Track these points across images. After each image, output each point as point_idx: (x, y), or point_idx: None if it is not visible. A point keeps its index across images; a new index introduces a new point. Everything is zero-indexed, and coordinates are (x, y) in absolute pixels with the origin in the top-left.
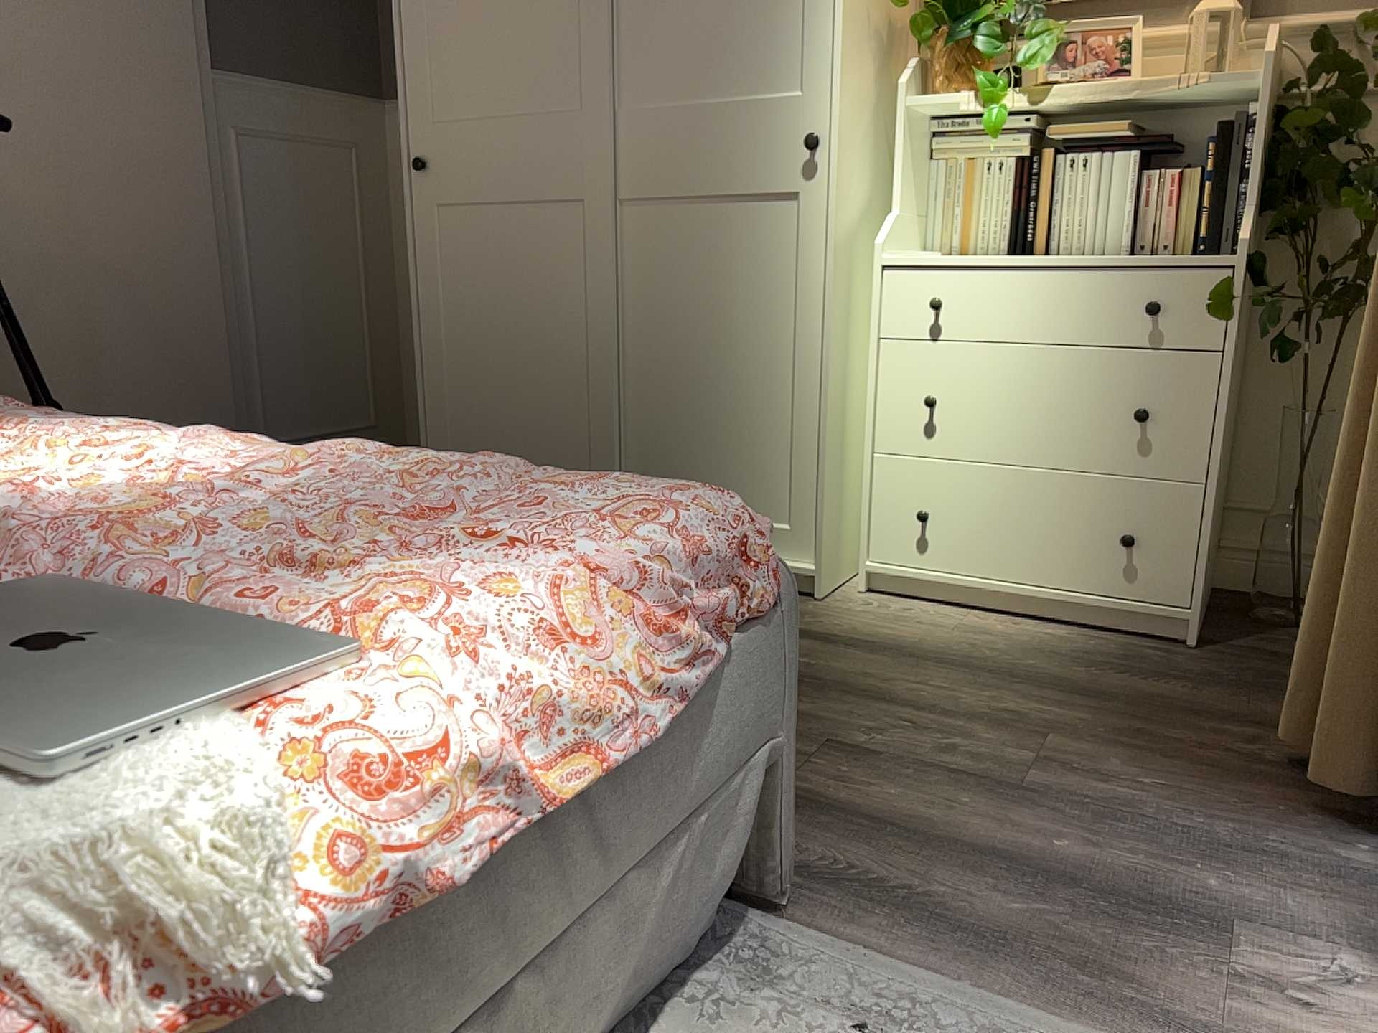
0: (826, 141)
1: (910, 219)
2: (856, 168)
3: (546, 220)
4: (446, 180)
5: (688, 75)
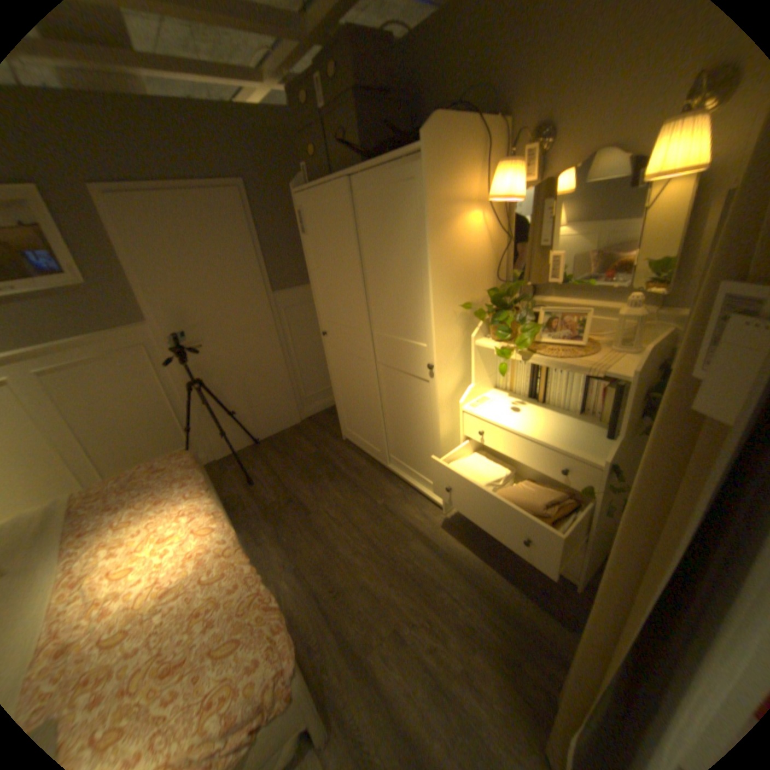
0: (435, 367)
1: (484, 382)
2: (452, 373)
3: (357, 363)
4: (331, 341)
5: (391, 328)
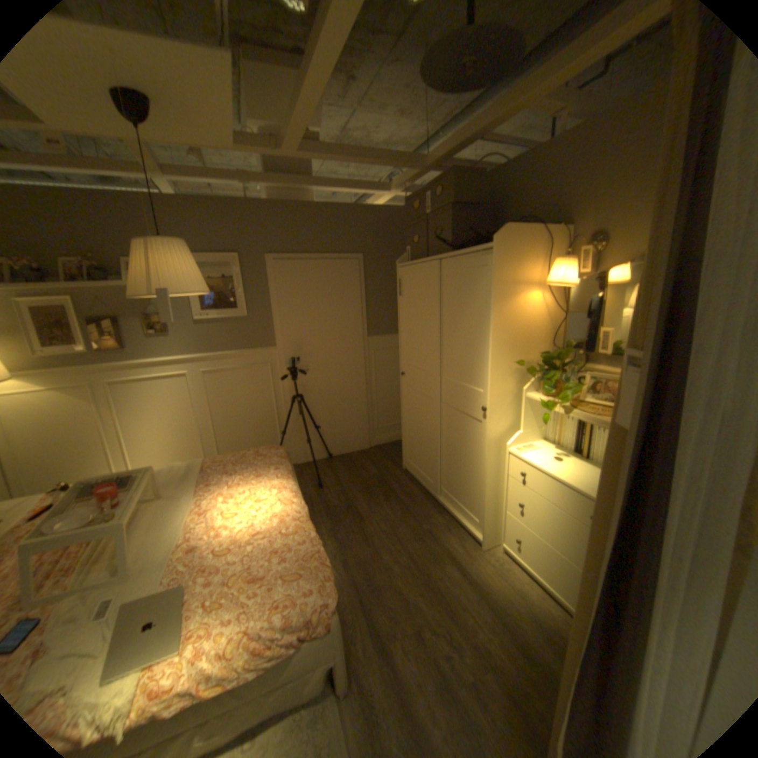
0: (489, 410)
1: (533, 432)
2: (503, 418)
3: (426, 401)
4: (407, 381)
5: (457, 374)
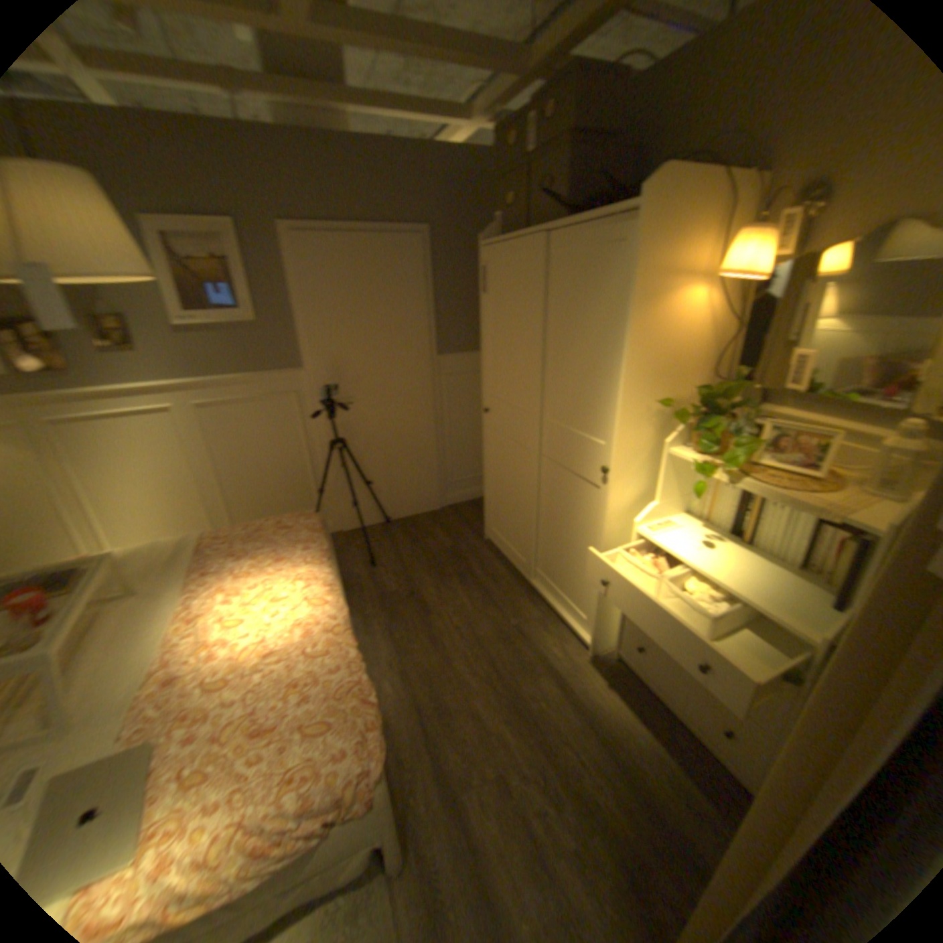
0: (611, 471)
1: (672, 502)
2: (632, 482)
3: (517, 451)
4: (492, 420)
5: (565, 415)
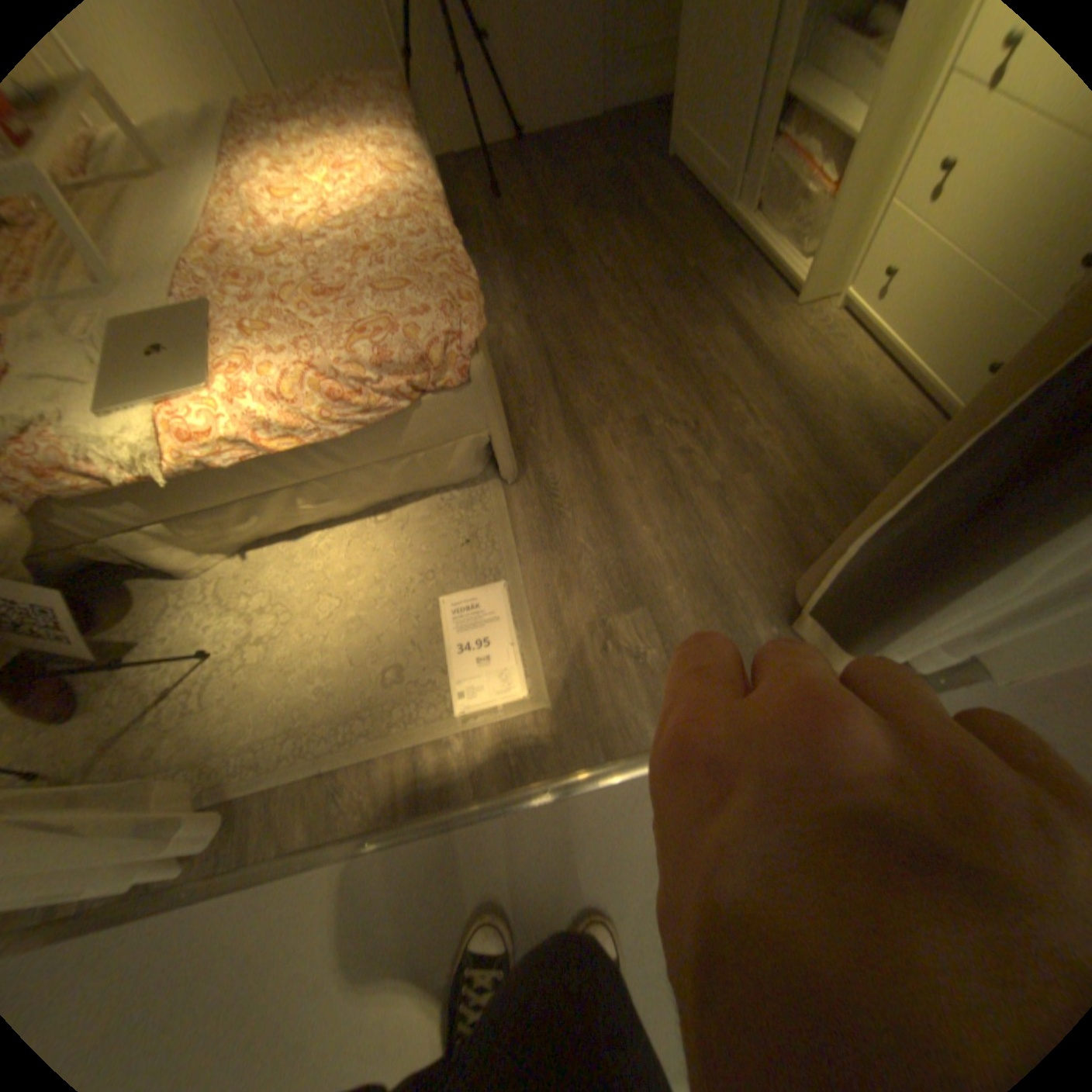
0: None
1: None
2: None
3: None
4: None
5: None
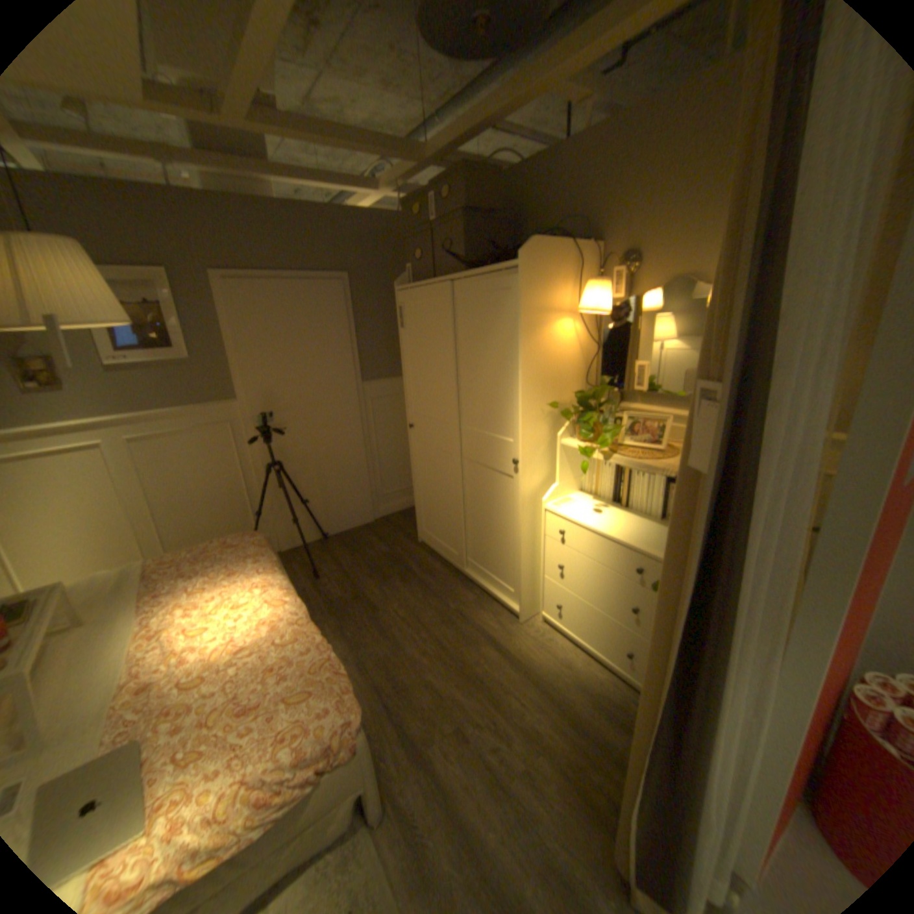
0: (520, 463)
1: (569, 483)
2: (537, 470)
3: (443, 458)
4: (418, 434)
5: (481, 423)
